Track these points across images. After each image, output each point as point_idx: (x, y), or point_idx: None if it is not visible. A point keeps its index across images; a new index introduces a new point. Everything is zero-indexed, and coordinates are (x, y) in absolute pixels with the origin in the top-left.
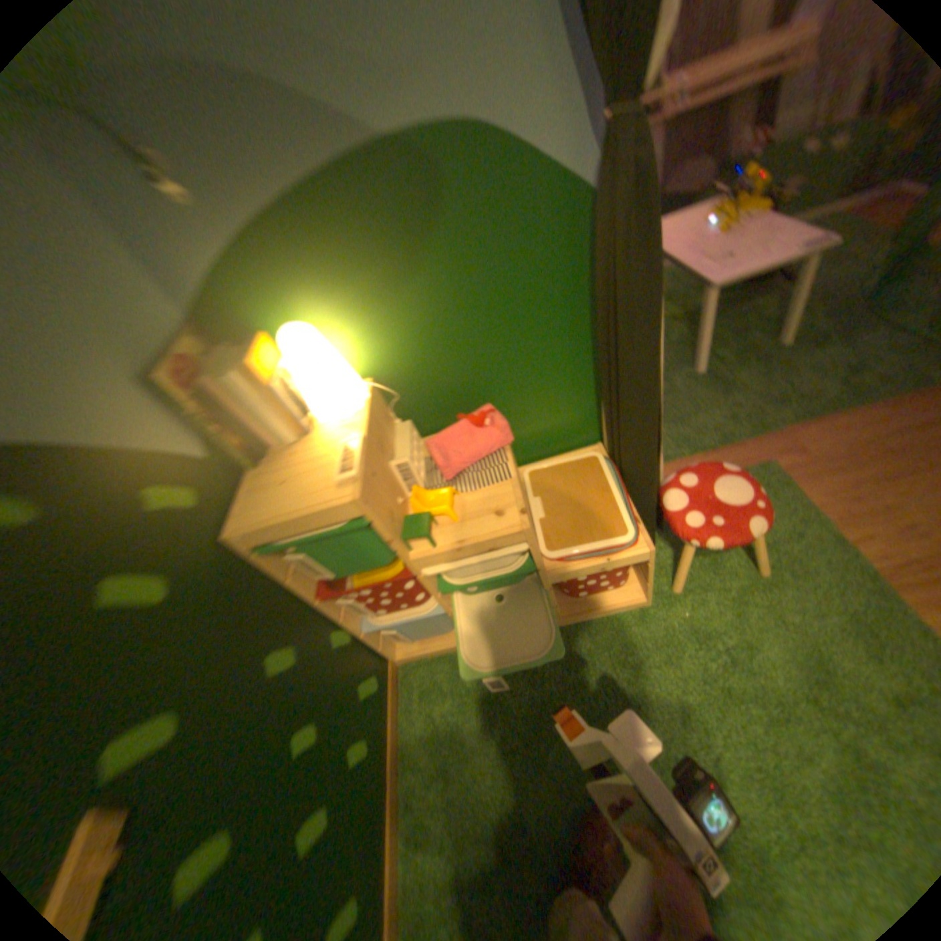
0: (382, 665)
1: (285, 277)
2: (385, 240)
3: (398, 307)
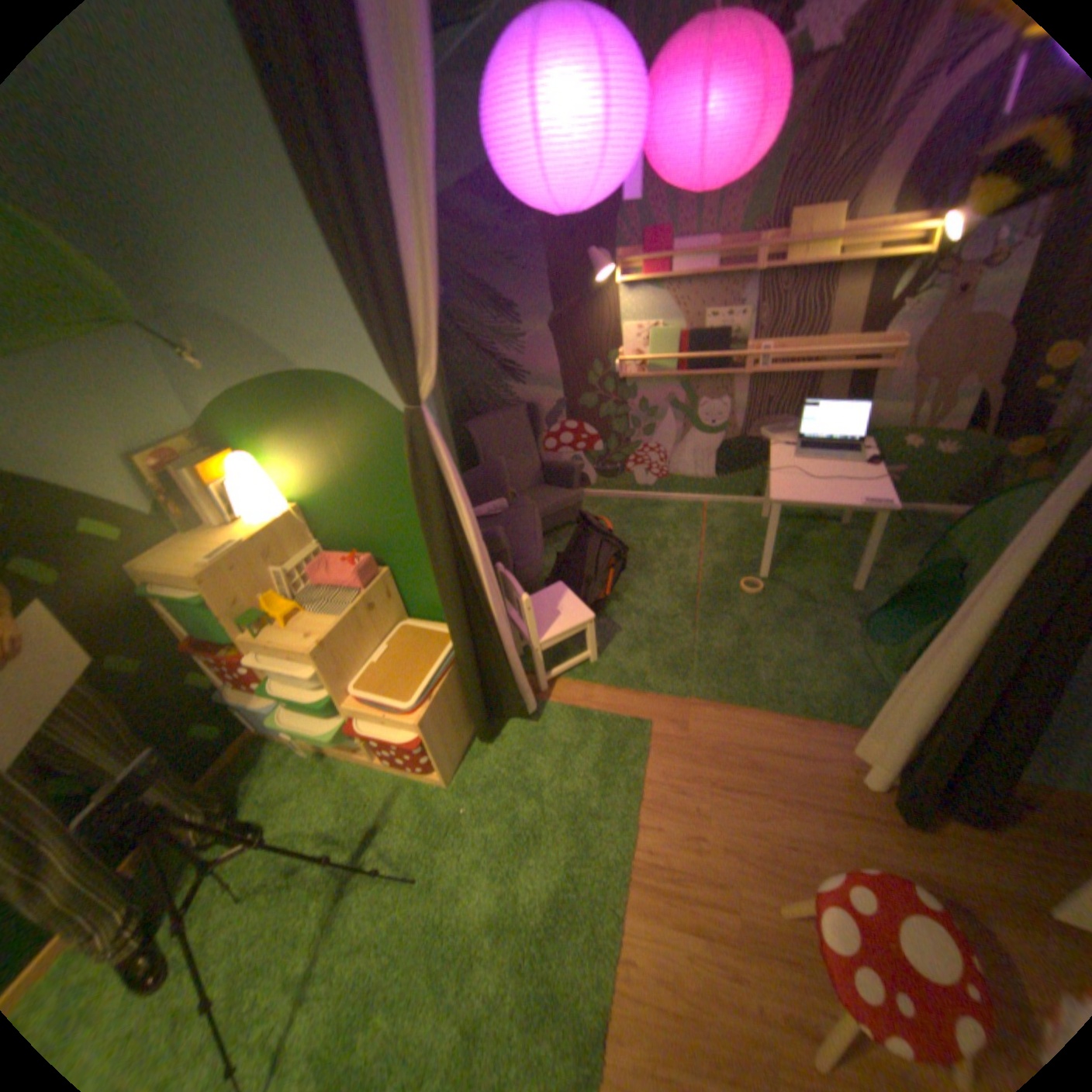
0: (235, 729)
1: (246, 425)
2: (303, 424)
3: (313, 467)
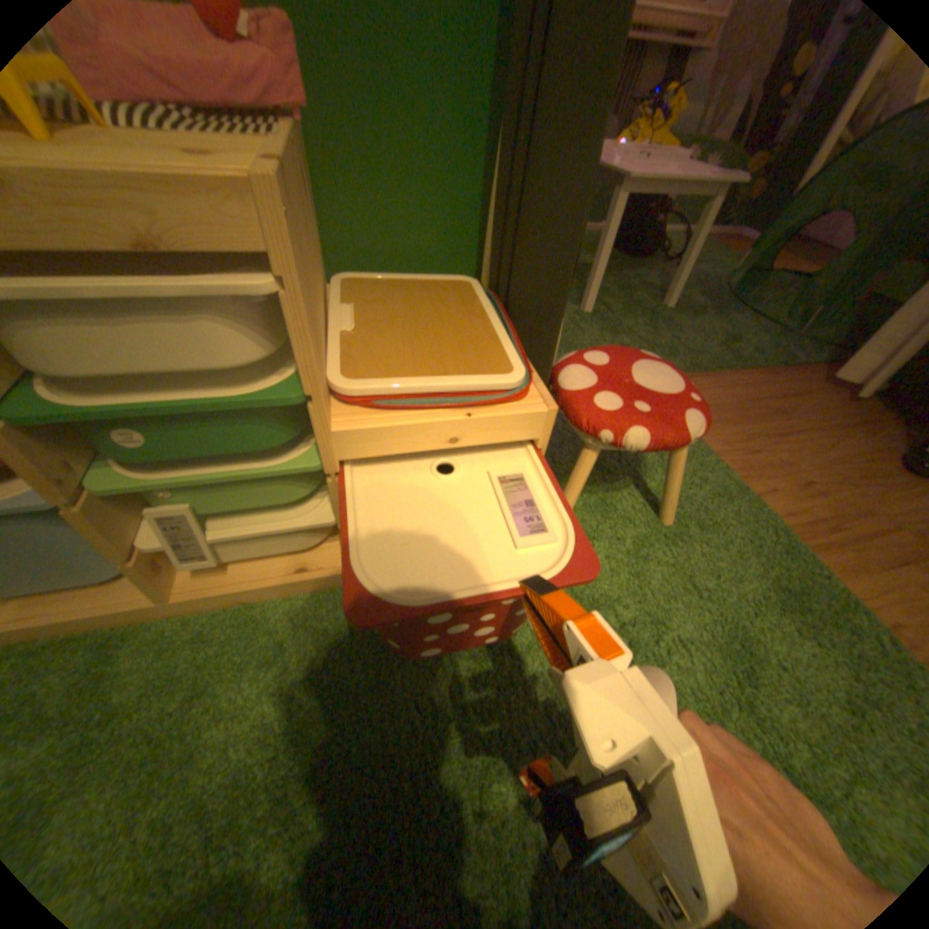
0: None
1: None
2: None
3: None
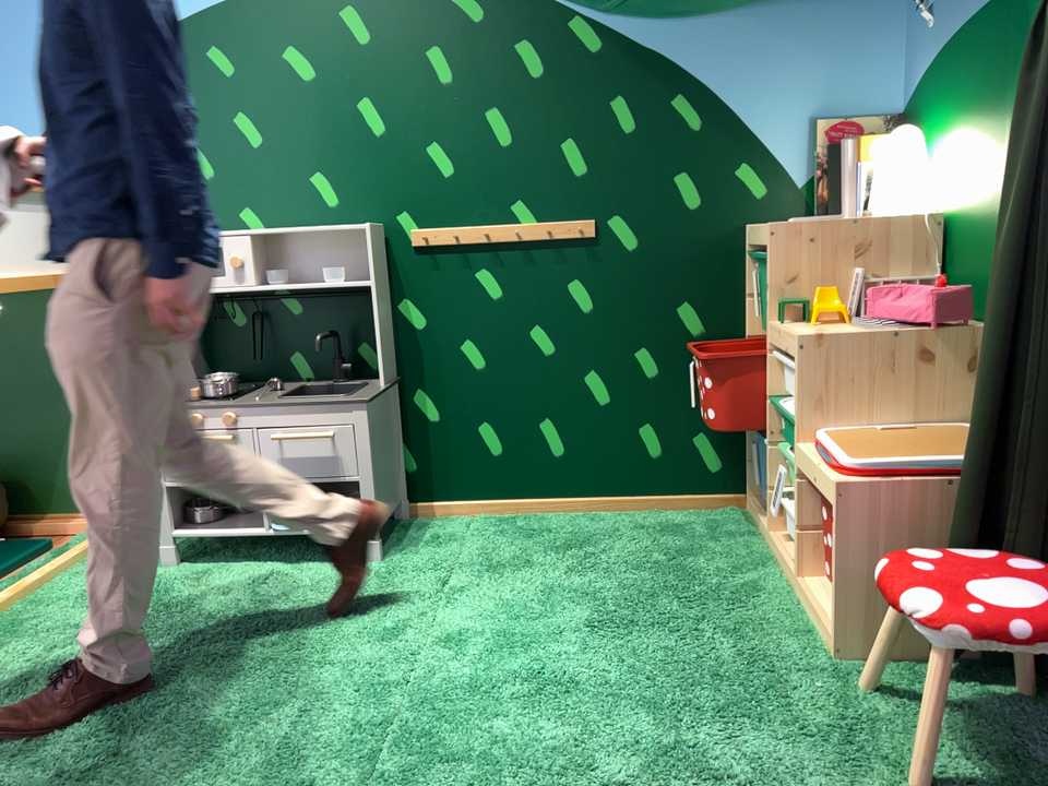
0: (735, 478)
1: (941, 94)
2: (990, 75)
3: (979, 145)
